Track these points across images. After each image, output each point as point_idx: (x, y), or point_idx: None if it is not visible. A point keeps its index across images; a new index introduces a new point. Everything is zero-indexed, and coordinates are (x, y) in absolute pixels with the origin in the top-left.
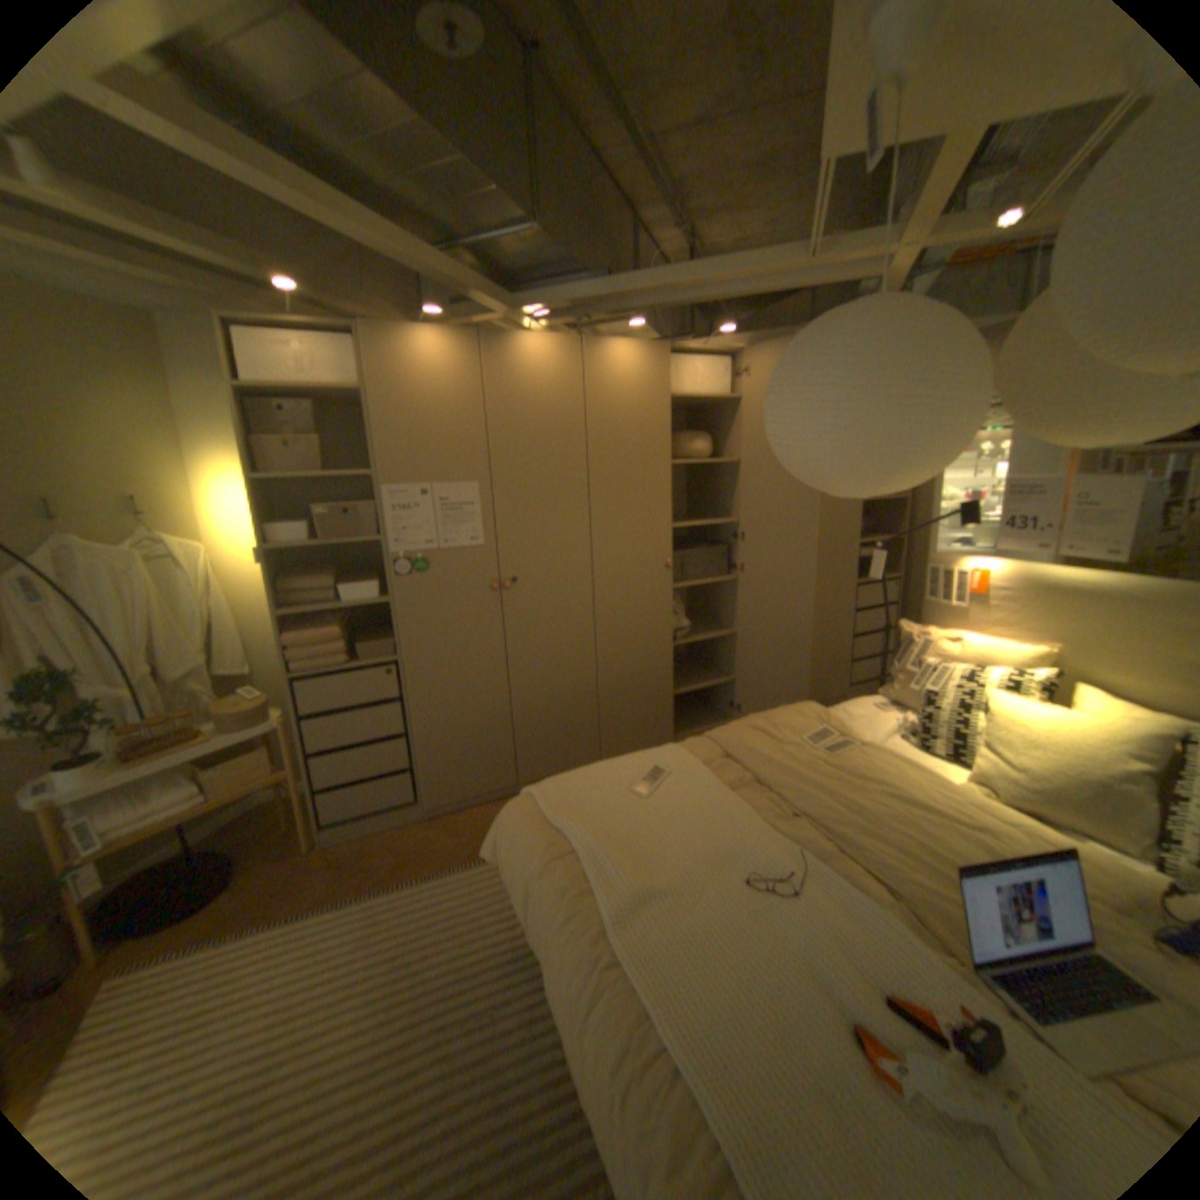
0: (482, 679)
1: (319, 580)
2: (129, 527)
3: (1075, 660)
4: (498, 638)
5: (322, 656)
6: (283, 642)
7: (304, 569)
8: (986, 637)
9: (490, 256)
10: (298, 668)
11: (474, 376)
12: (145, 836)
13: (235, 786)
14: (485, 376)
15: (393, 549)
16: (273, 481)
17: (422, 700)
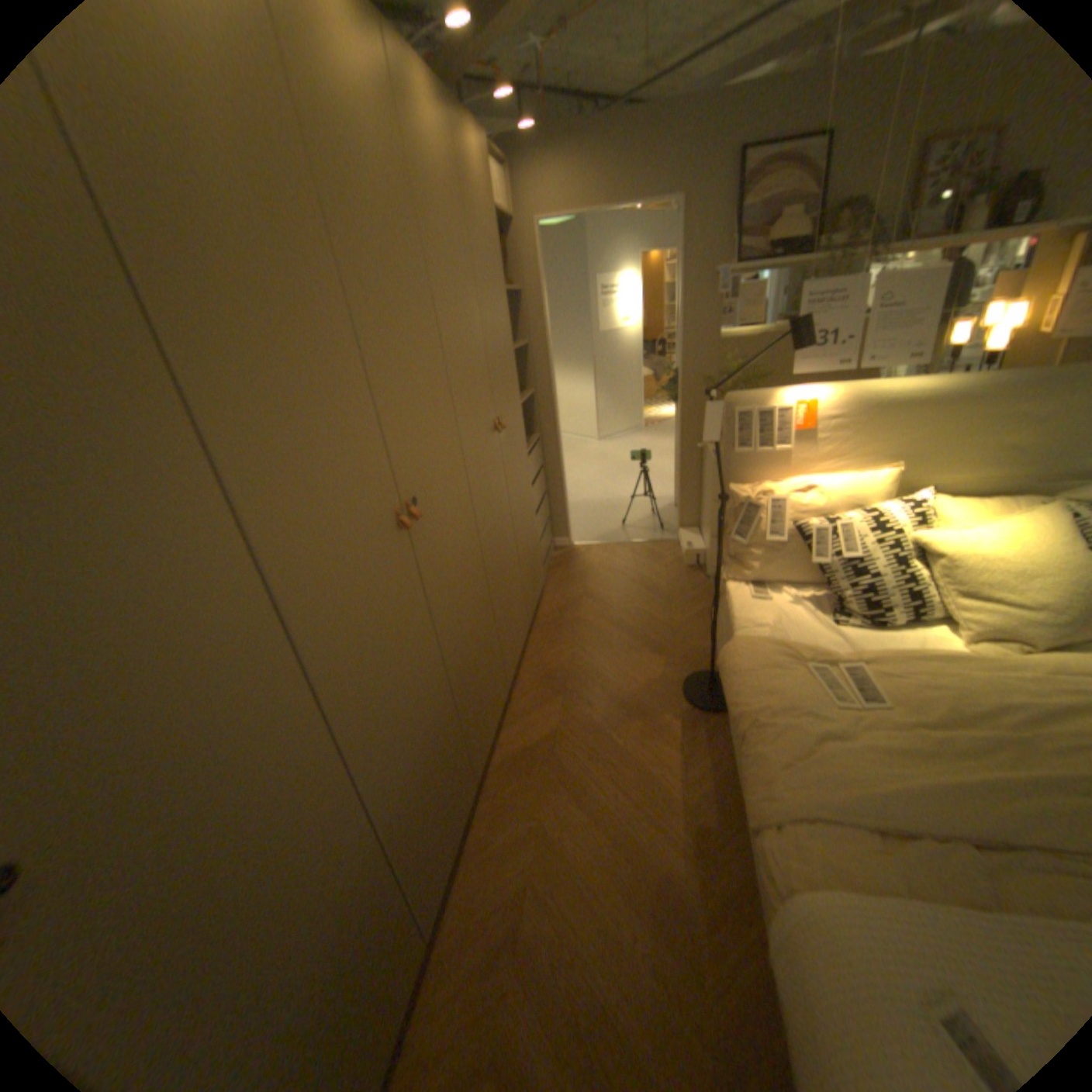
0: None
1: None
2: None
3: (909, 472)
4: None
5: None
6: None
7: None
8: (822, 475)
9: None
10: None
11: None
12: None
13: None
14: None
15: None
16: None
17: None
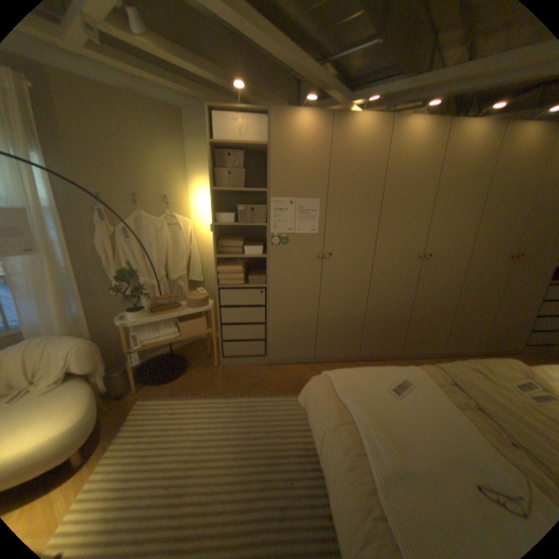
0: (306, 302)
1: (236, 242)
2: (164, 209)
3: None
4: (317, 283)
5: (234, 279)
6: (218, 270)
7: (230, 236)
8: None
9: (346, 67)
10: (223, 283)
11: (327, 137)
12: (156, 345)
13: (192, 331)
14: (333, 138)
15: (272, 230)
16: (222, 192)
17: (275, 308)
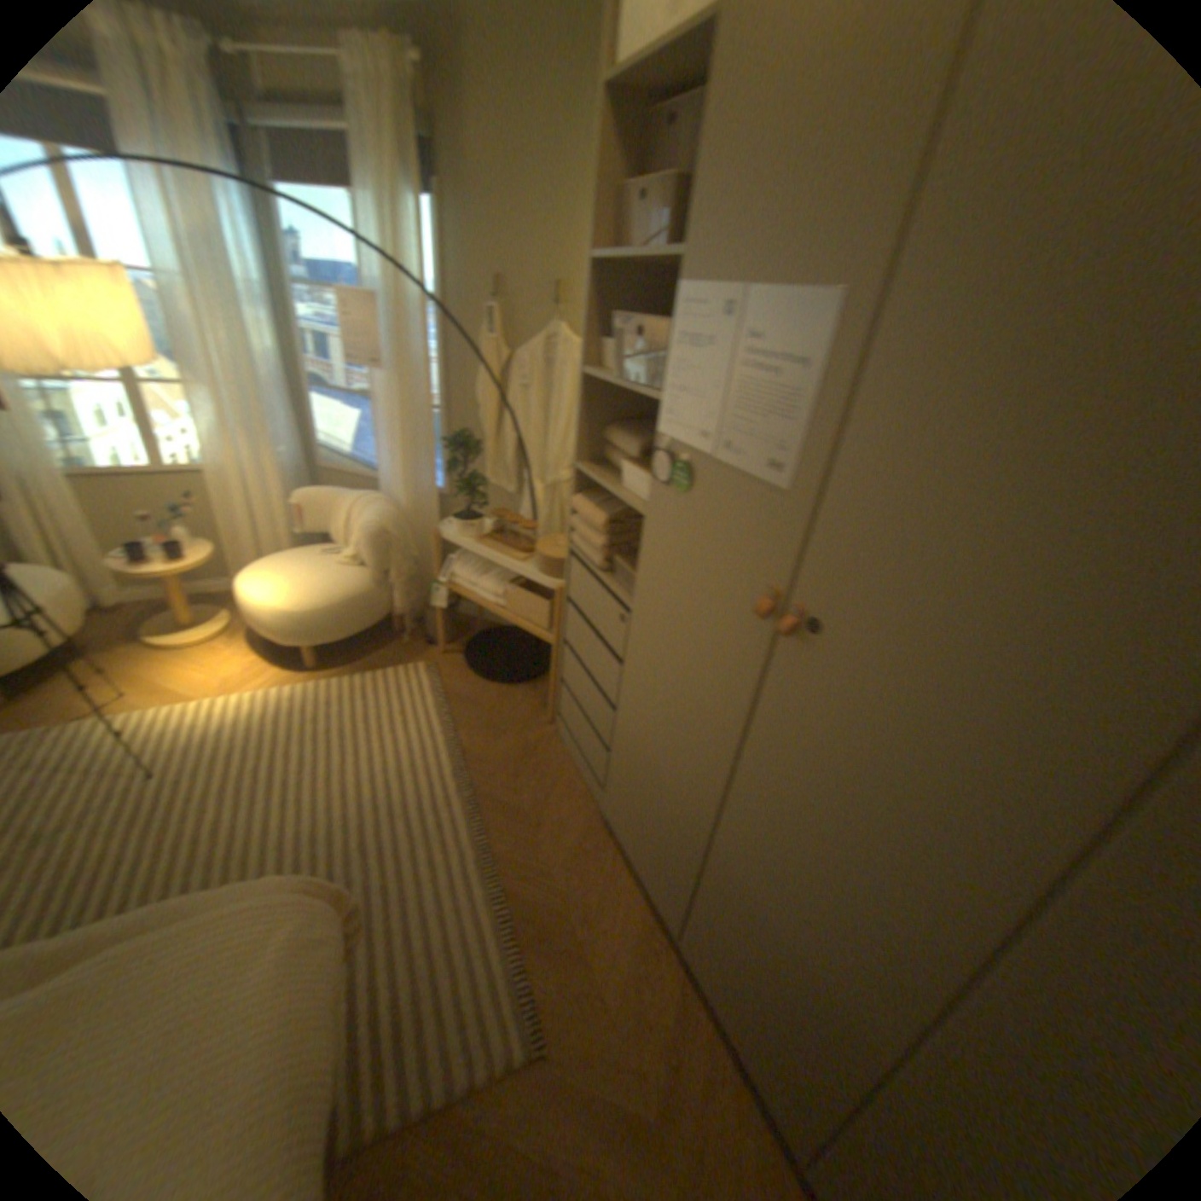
0: (692, 749)
1: (629, 443)
2: None
3: None
4: (737, 713)
5: (588, 544)
6: (571, 503)
7: None
8: None
9: None
10: (573, 542)
11: None
12: (467, 597)
13: (521, 614)
14: None
15: (661, 424)
16: None
17: (630, 690)
